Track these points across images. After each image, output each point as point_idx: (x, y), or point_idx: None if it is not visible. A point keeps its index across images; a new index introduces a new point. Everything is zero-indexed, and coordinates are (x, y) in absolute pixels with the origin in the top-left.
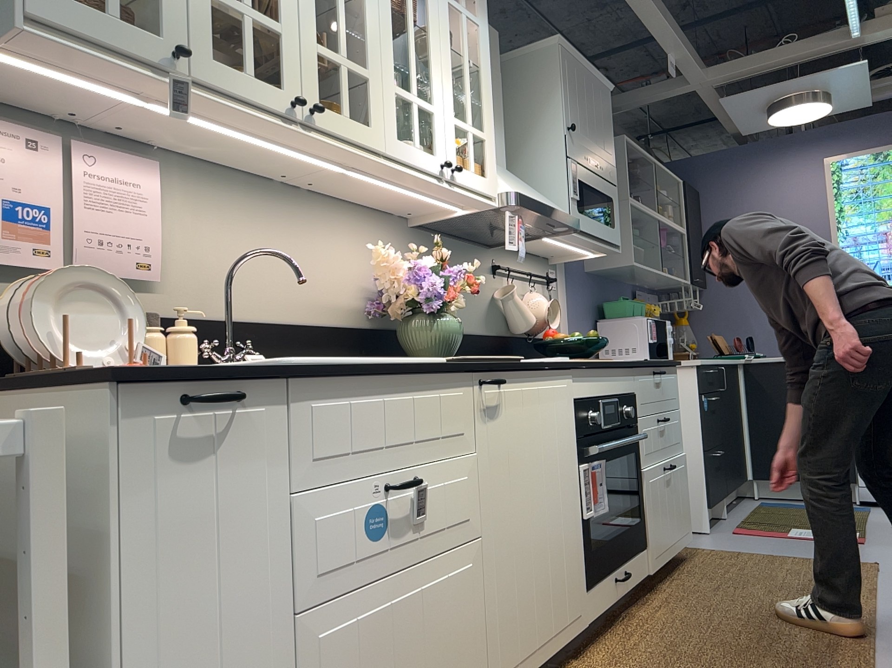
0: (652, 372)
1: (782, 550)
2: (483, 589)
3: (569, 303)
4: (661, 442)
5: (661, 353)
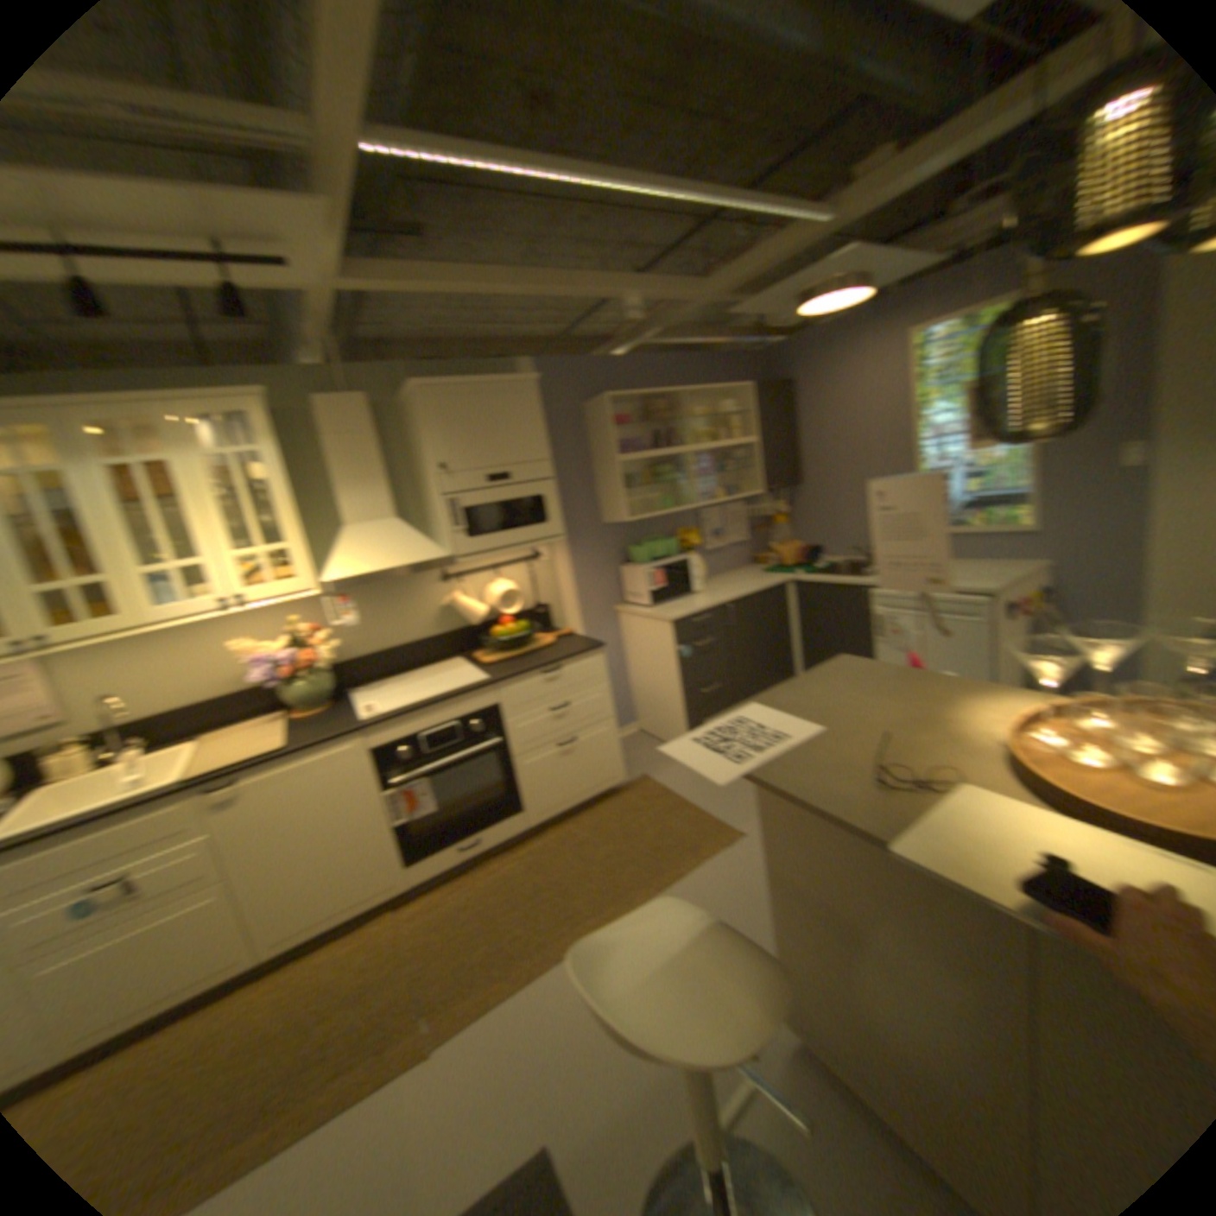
0: (533, 673)
1: (702, 796)
2: (229, 908)
3: (568, 564)
4: (551, 725)
5: (671, 593)
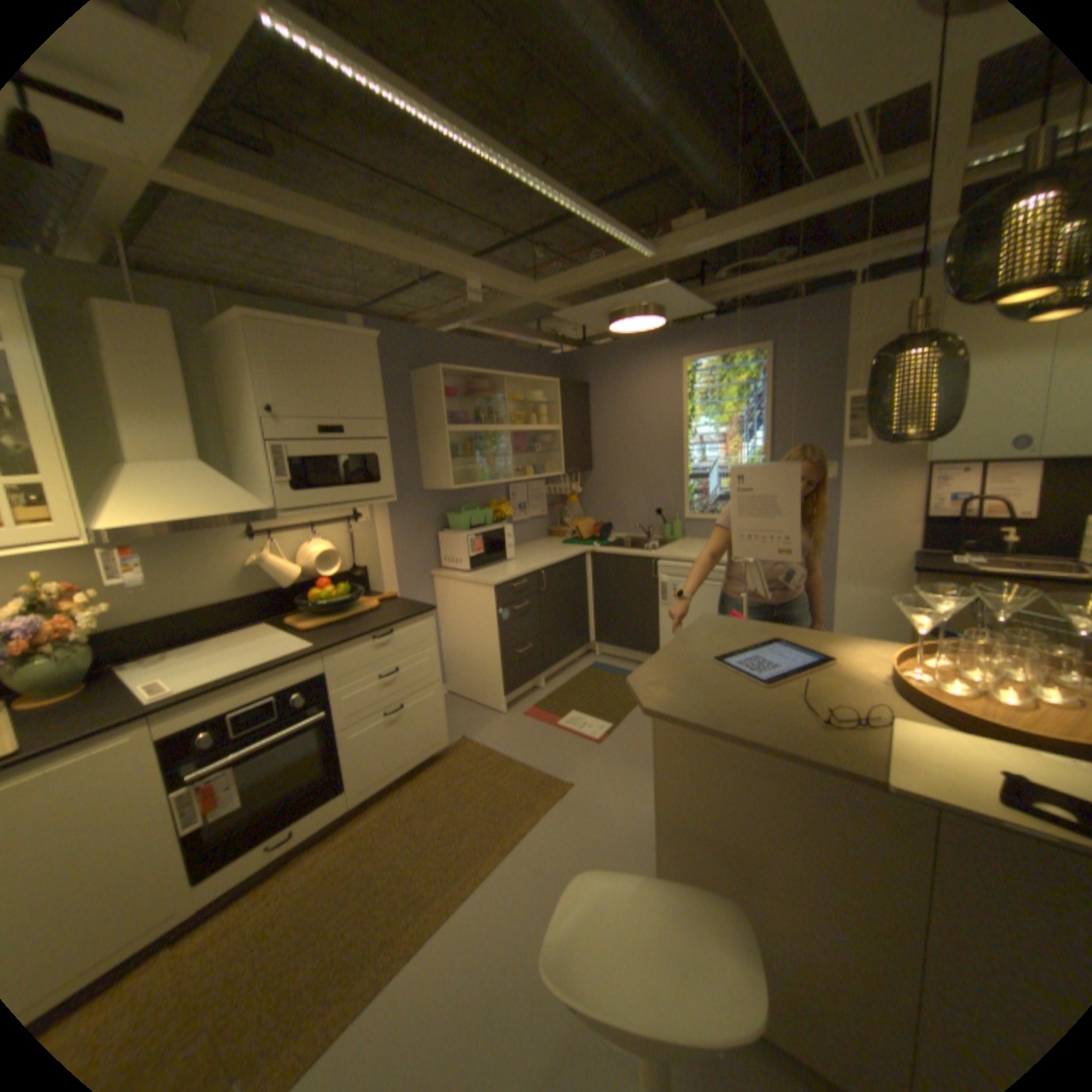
0: (367, 639)
1: (527, 752)
2: None
3: (391, 527)
4: (382, 694)
5: (490, 560)
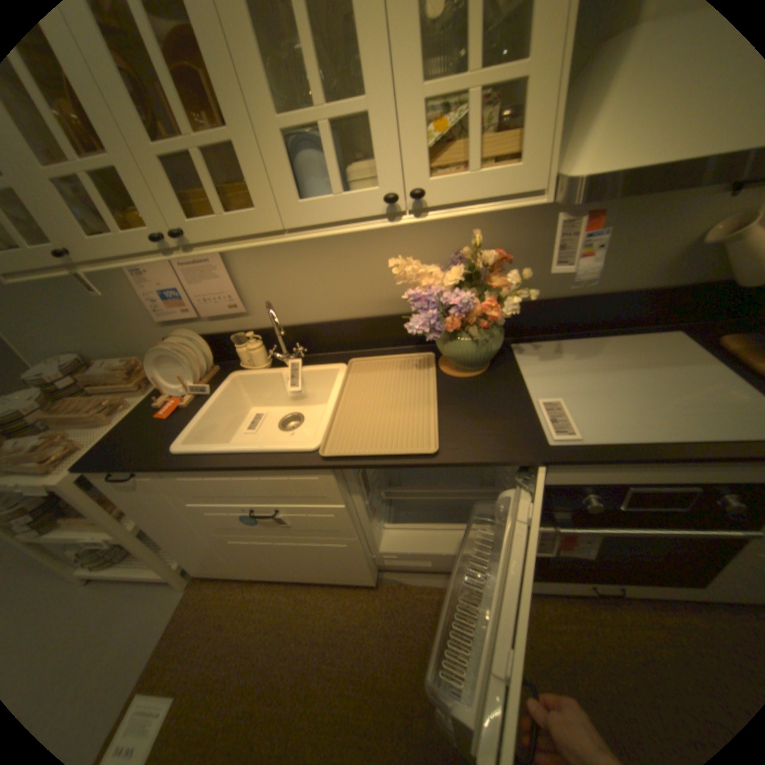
0: None
1: None
2: (363, 555)
3: None
4: None
5: None
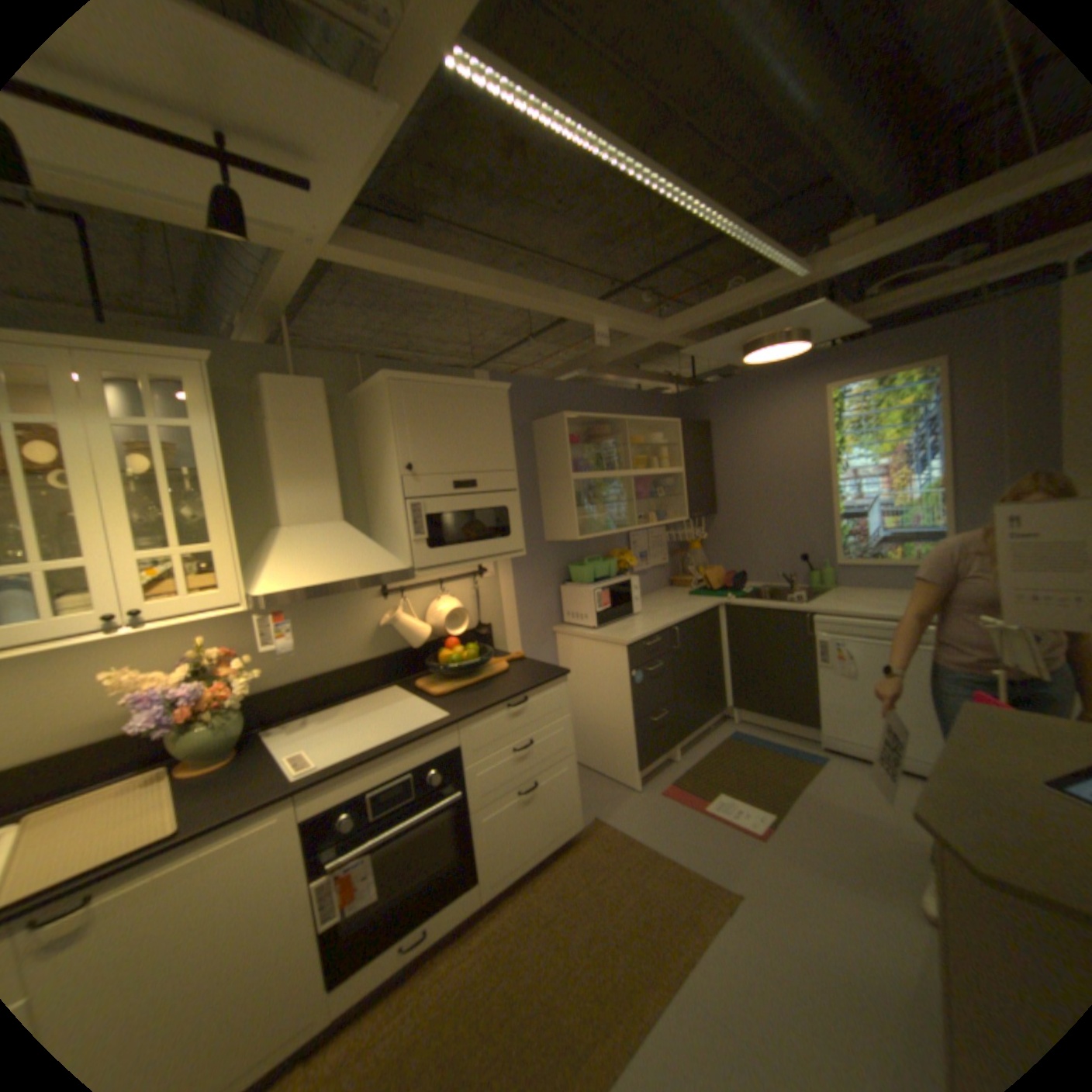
0: (502, 707)
1: (675, 846)
2: None
3: (514, 581)
4: (517, 770)
5: (617, 615)
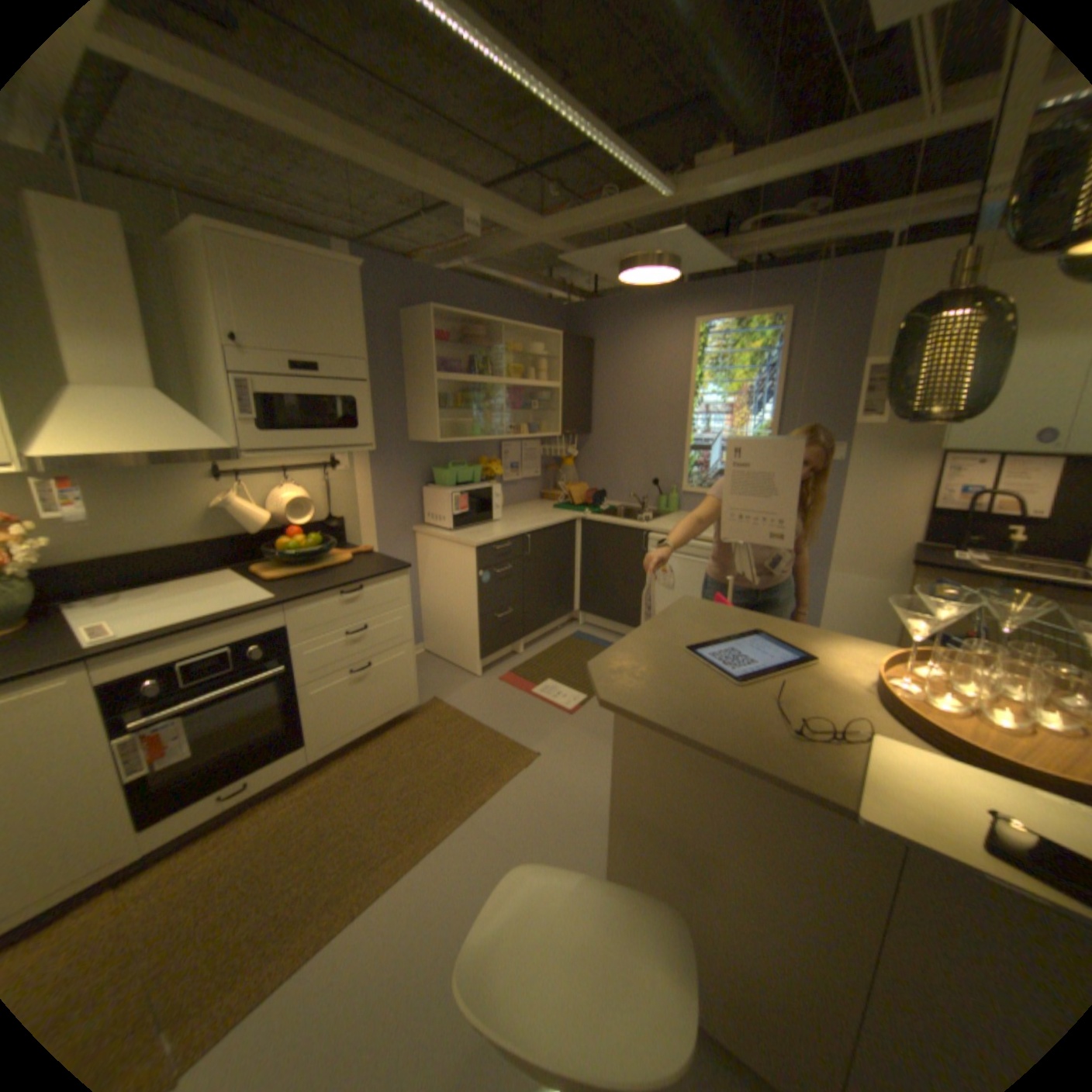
0: (334, 594)
1: (497, 717)
2: None
3: (371, 478)
4: (349, 651)
5: (475, 519)
